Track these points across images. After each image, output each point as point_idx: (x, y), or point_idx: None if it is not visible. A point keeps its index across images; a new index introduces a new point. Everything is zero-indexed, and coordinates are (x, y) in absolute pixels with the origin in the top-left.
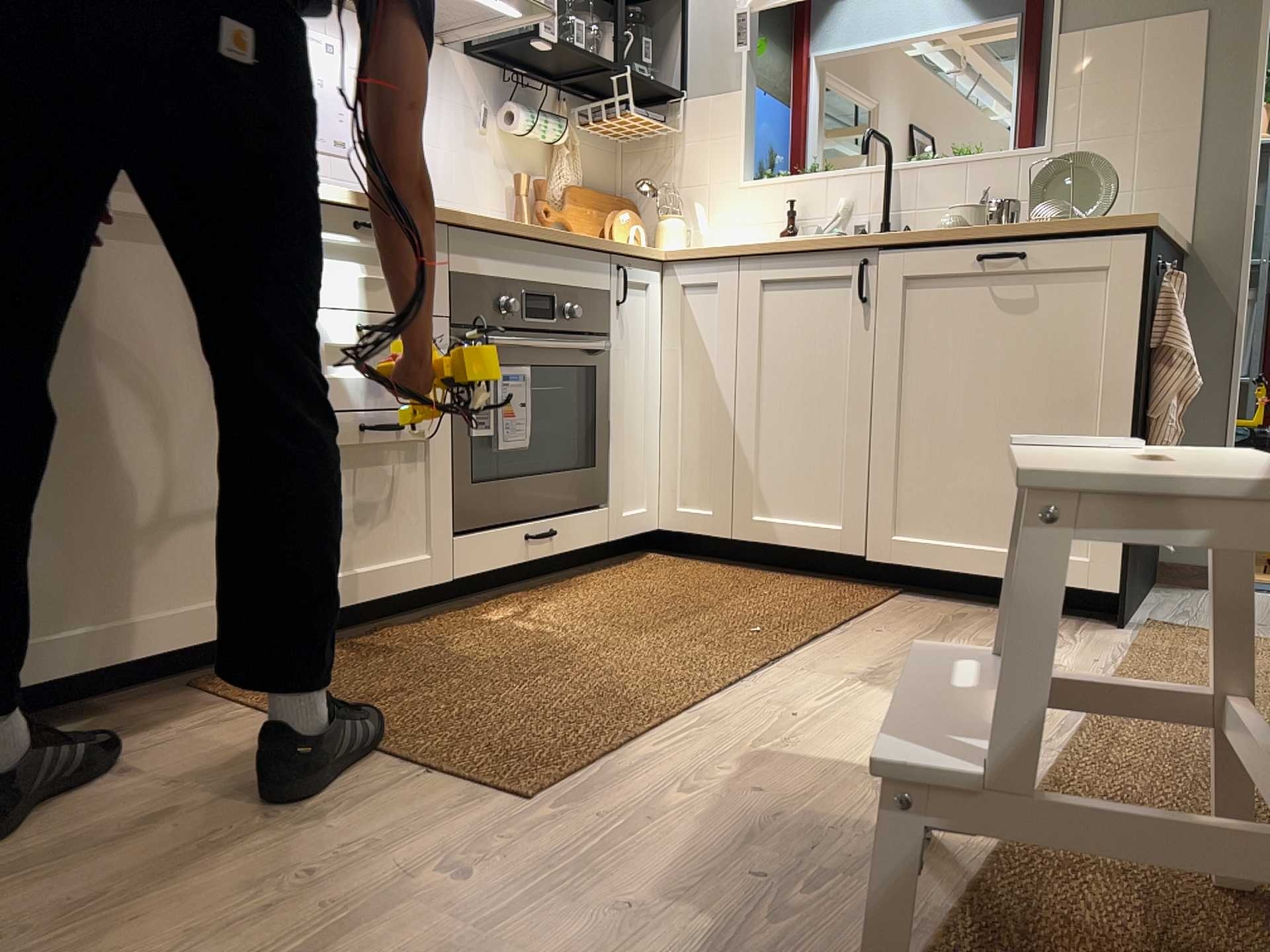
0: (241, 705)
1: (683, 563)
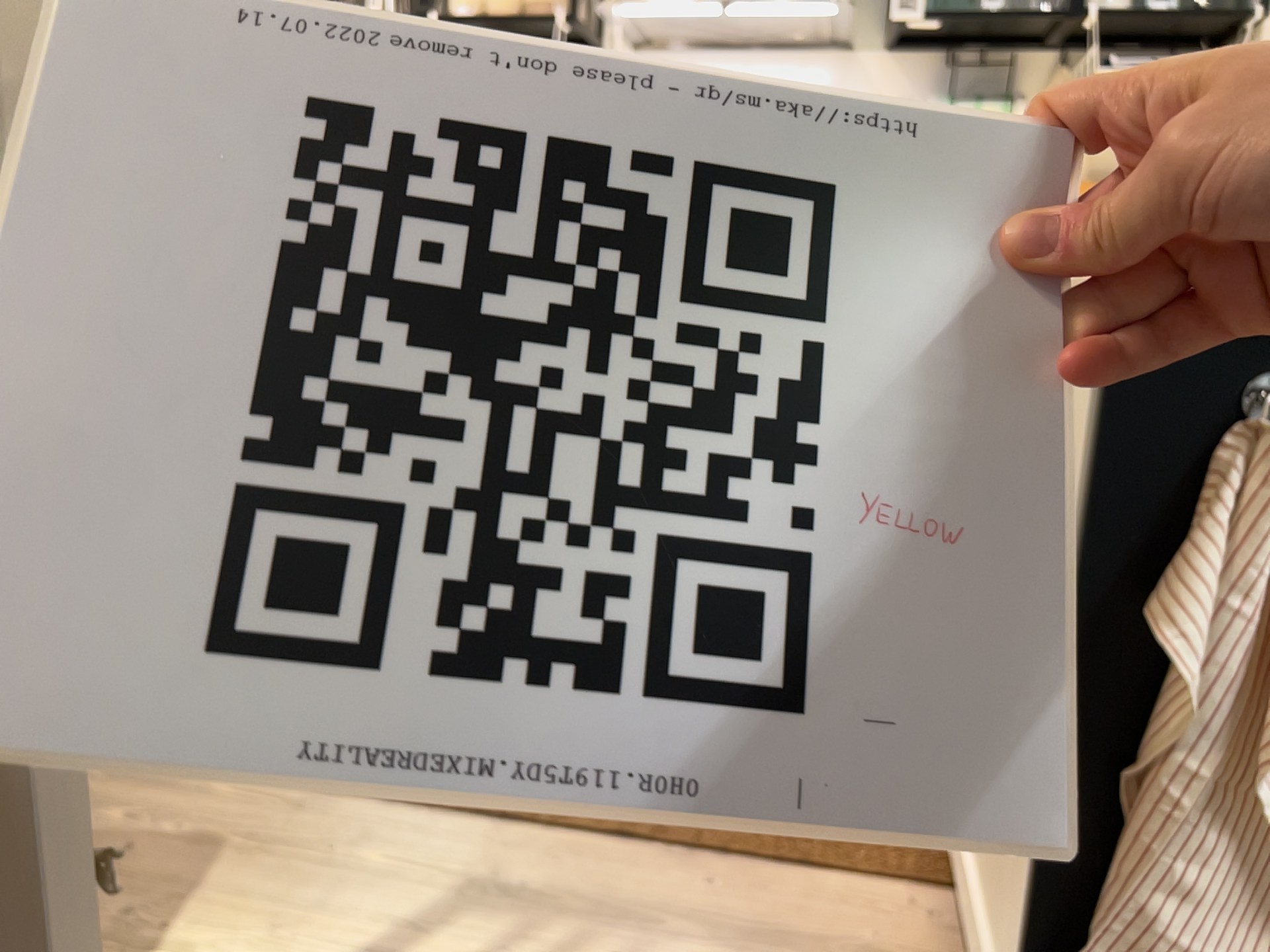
0: None
1: None
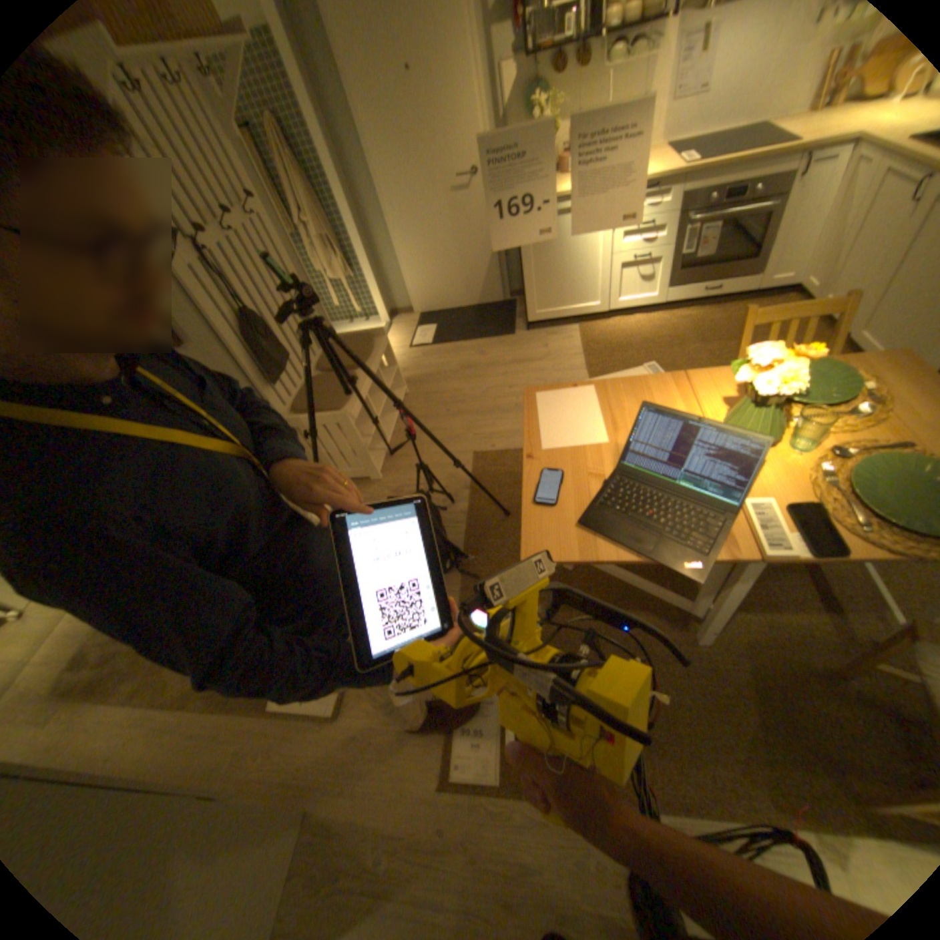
0: (579, 334)
1: None
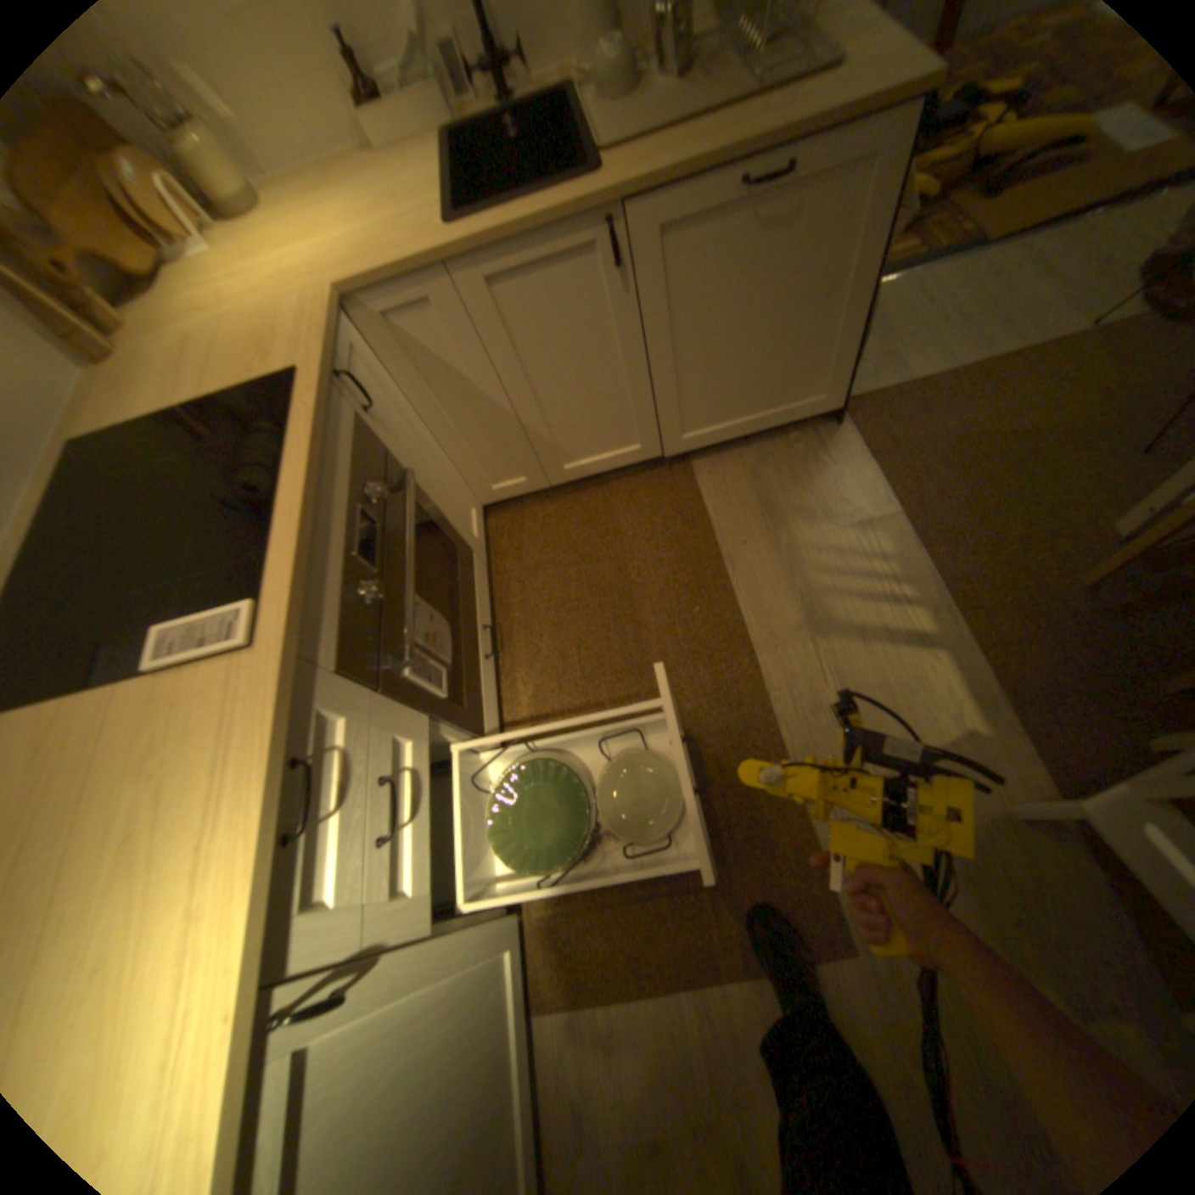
0: (589, 1019)
1: (514, 520)
